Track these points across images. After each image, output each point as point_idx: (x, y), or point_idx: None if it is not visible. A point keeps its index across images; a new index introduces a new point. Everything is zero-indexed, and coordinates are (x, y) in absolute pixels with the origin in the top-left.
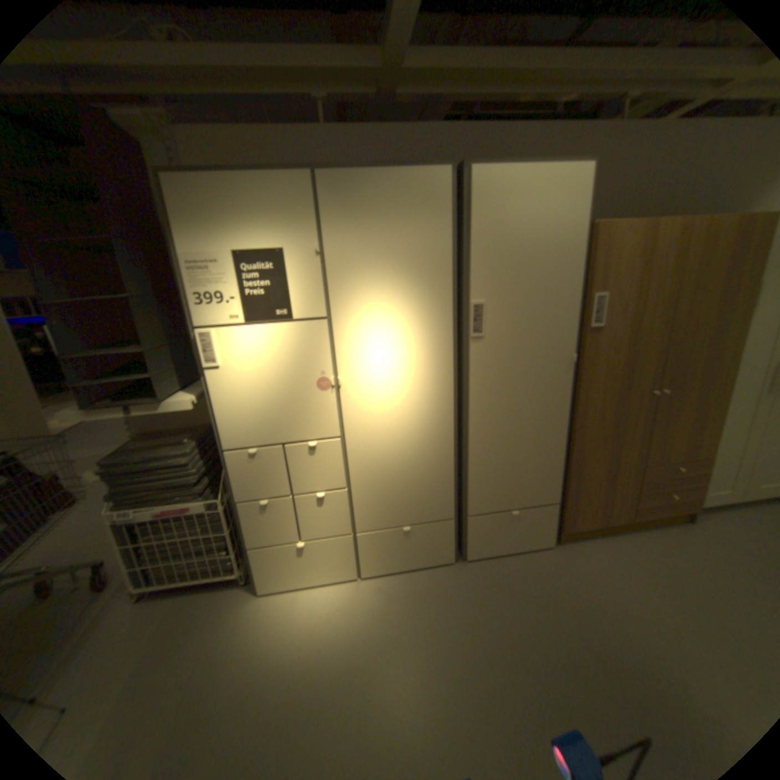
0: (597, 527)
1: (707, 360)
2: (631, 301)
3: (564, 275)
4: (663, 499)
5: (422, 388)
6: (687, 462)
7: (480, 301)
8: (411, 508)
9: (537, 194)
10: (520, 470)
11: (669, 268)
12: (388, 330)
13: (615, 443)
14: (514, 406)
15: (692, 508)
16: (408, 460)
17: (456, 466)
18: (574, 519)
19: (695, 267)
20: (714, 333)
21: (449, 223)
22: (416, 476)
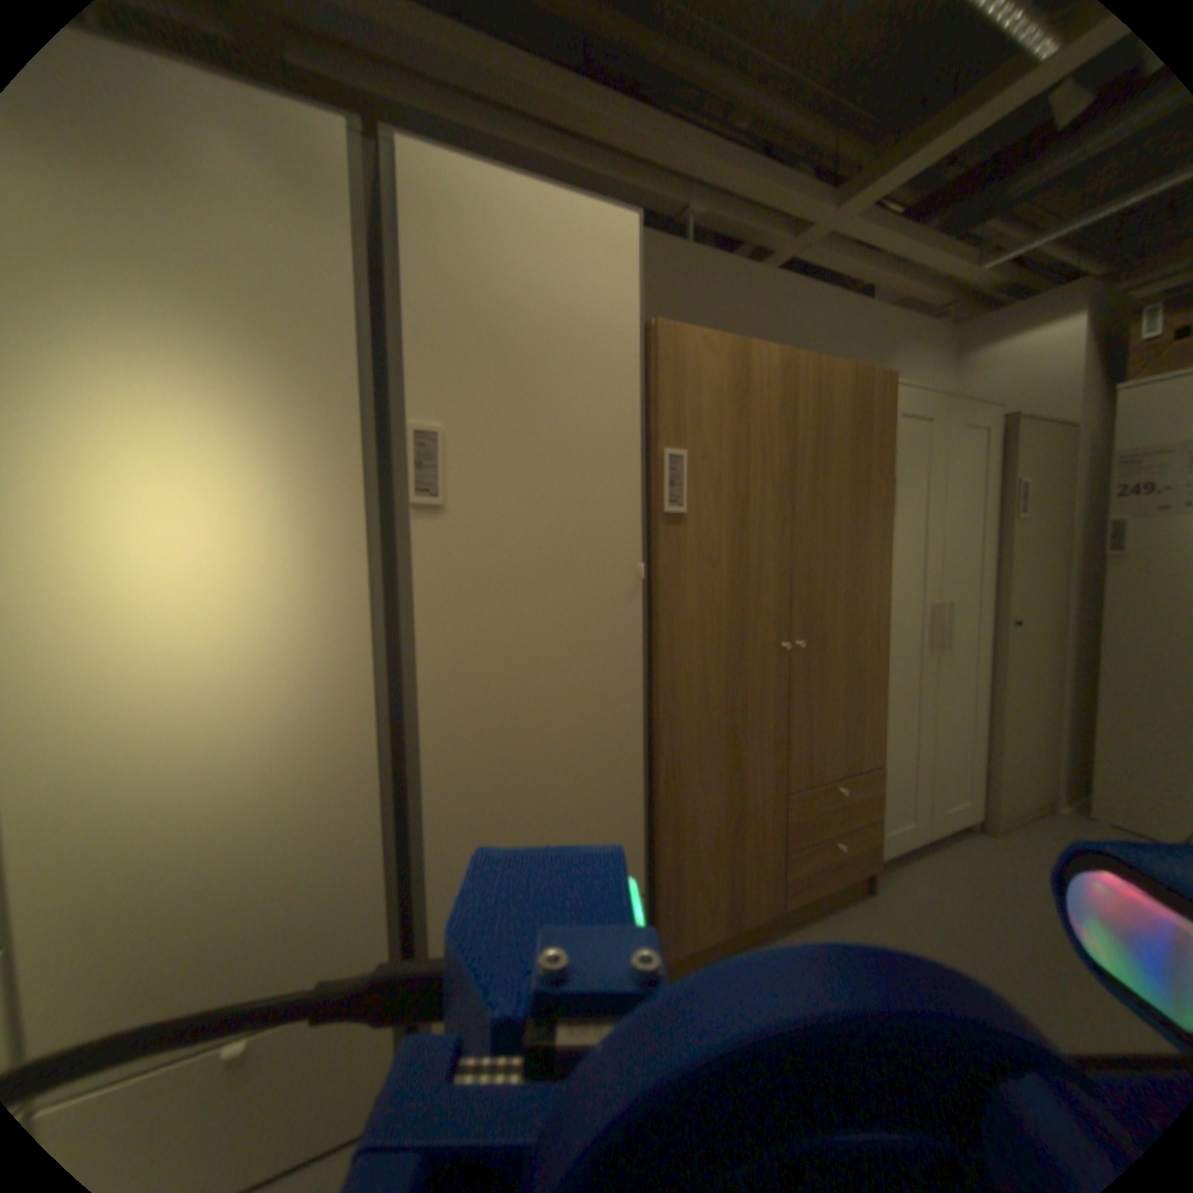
0: (722, 936)
1: (848, 590)
2: (725, 475)
3: (604, 405)
4: (824, 855)
5: (282, 626)
6: (849, 777)
7: (429, 428)
8: (252, 978)
9: (539, 241)
10: (551, 827)
11: (773, 427)
12: (168, 465)
13: (732, 747)
14: (525, 672)
15: (868, 864)
16: (241, 833)
17: (396, 835)
18: (677, 927)
19: (808, 431)
20: (850, 545)
21: (343, 242)
22: (269, 876)
